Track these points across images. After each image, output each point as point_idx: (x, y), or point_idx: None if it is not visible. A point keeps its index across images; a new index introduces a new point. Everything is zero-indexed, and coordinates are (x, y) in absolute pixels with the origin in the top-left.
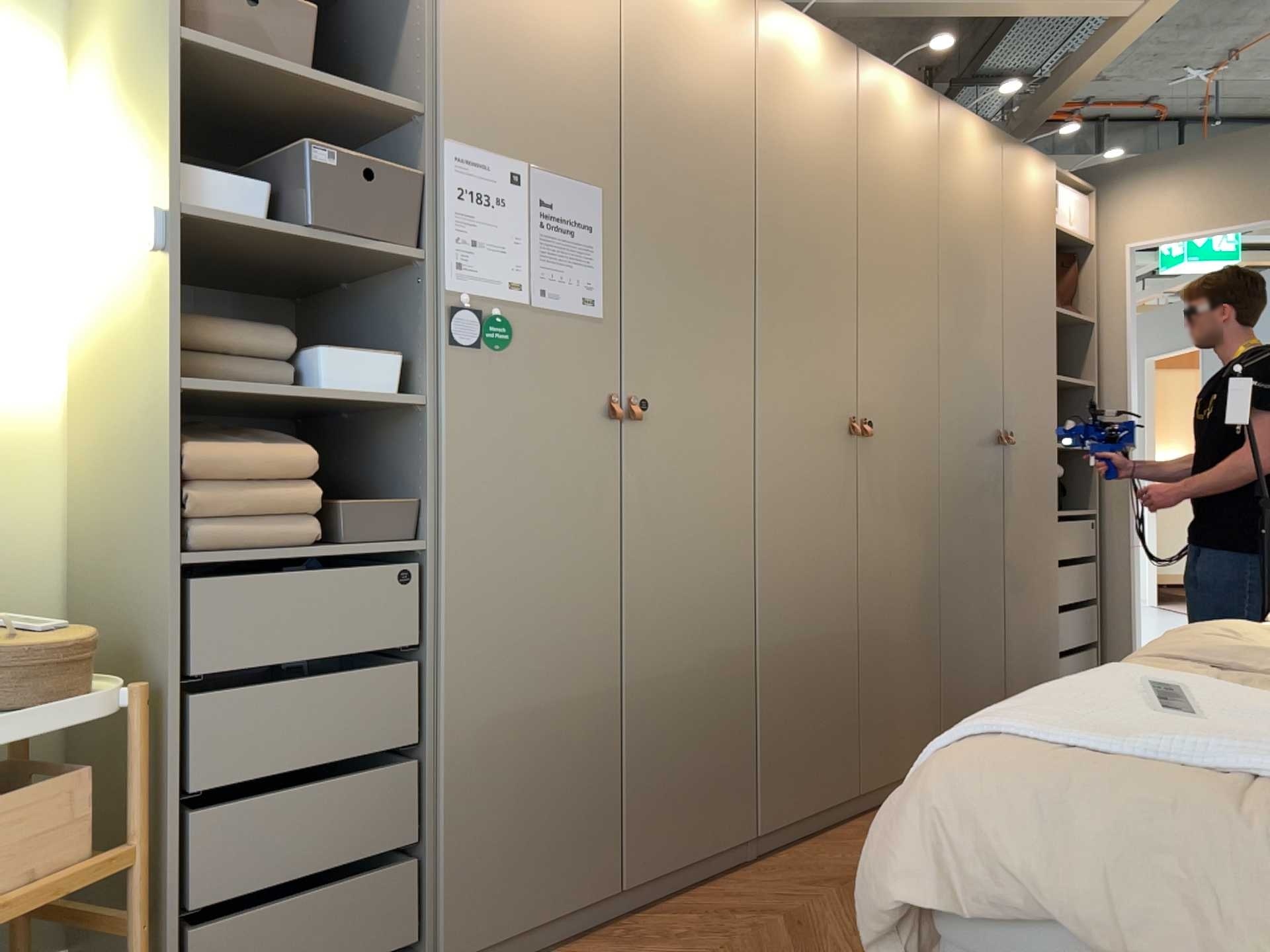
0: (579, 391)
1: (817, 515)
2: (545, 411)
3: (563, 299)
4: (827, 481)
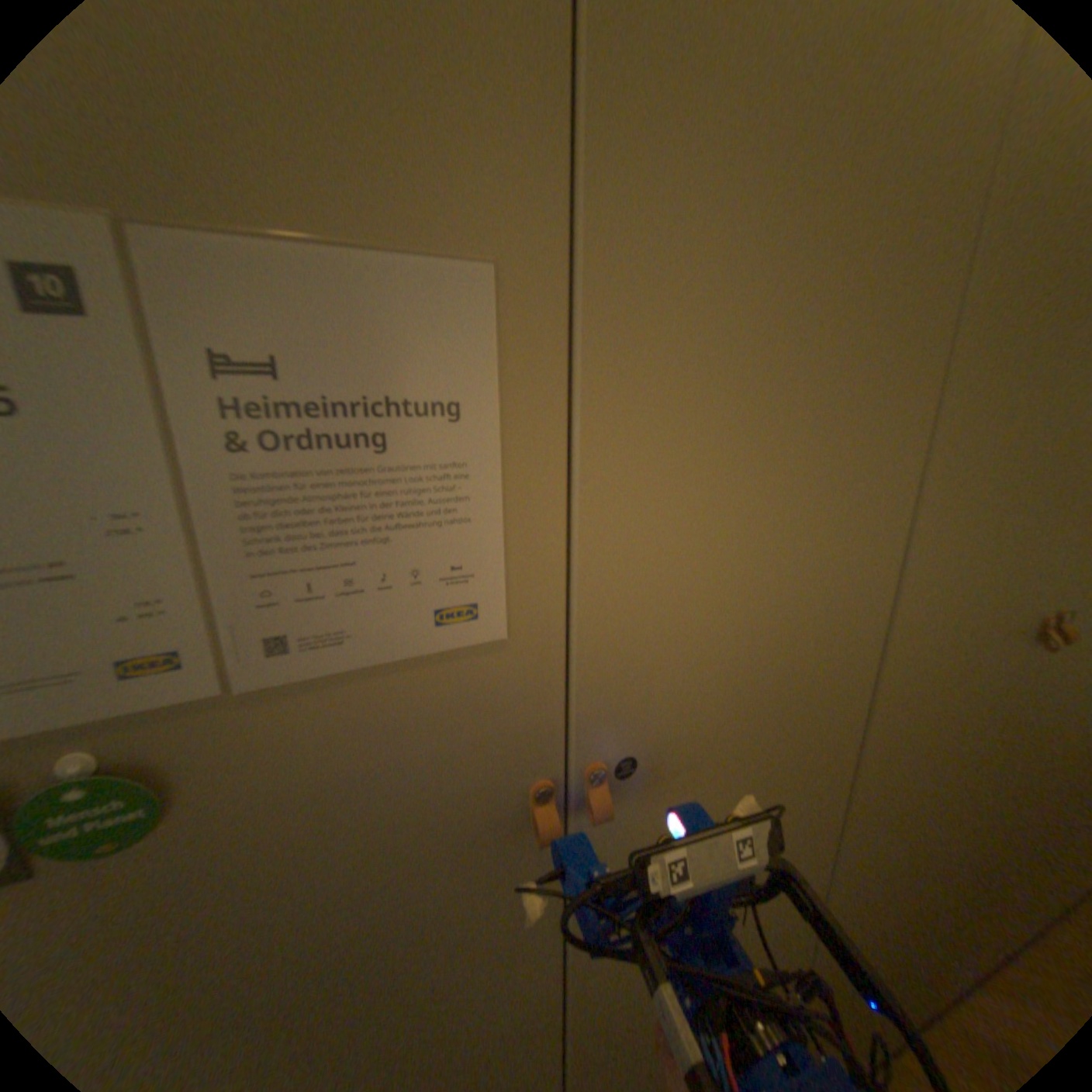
0: (449, 815)
1: (944, 784)
2: (344, 896)
3: (371, 639)
4: (973, 732)
